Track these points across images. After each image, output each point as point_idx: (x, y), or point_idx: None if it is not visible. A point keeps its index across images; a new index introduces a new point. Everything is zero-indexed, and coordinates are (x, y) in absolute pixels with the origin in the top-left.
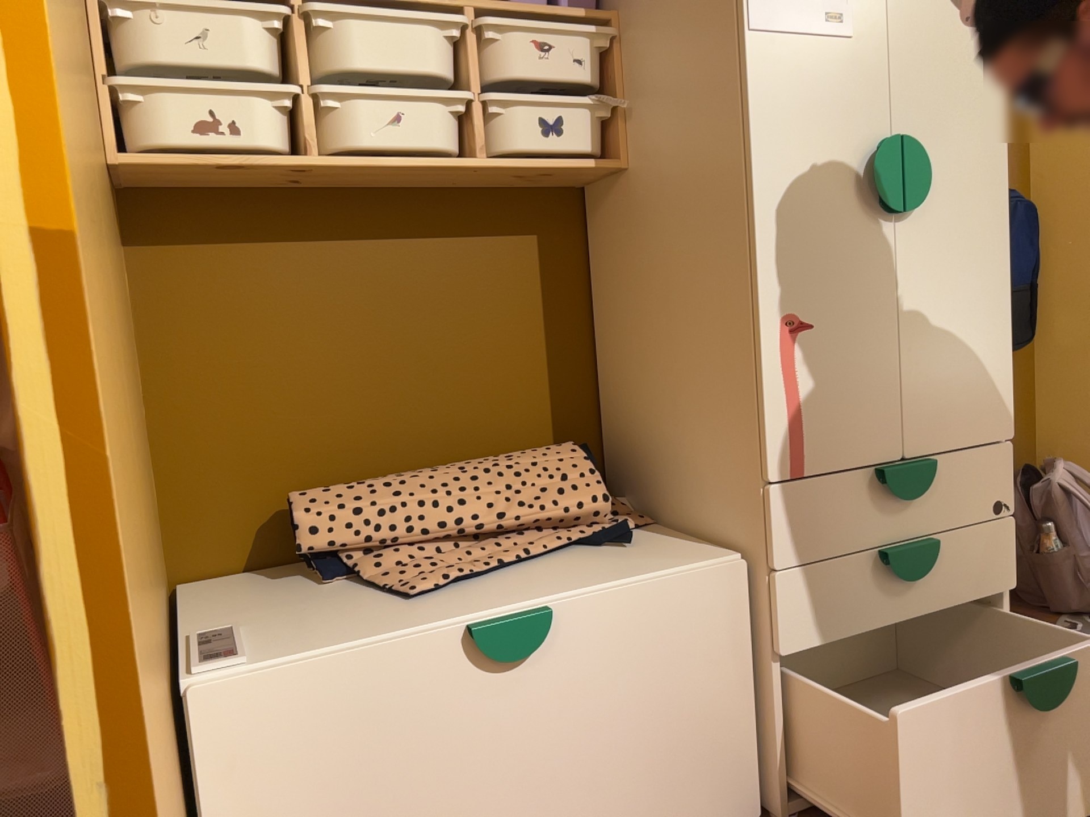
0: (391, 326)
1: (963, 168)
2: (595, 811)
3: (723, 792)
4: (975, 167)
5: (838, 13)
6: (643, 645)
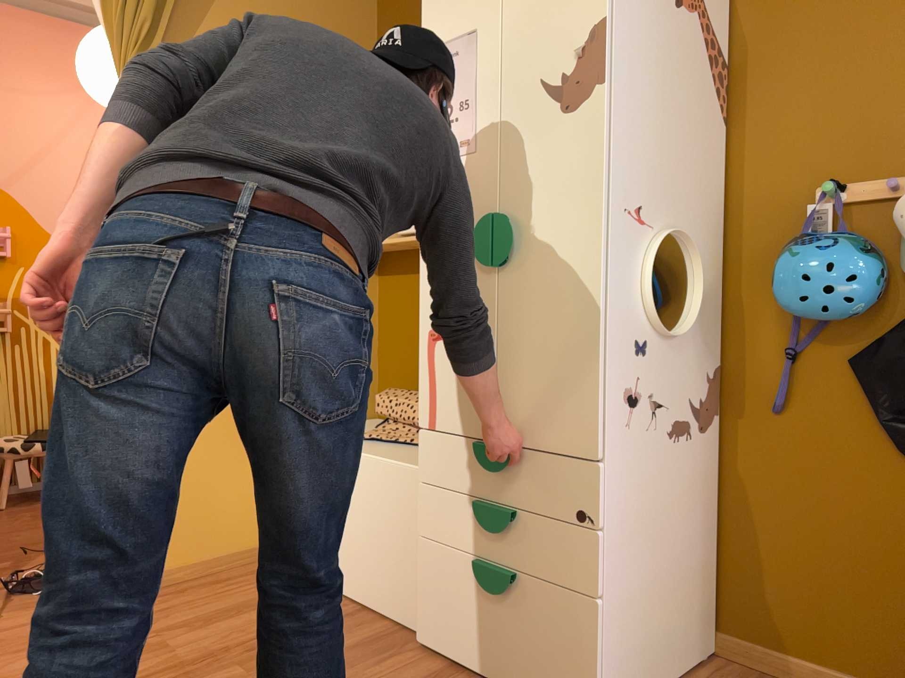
0: None
1: (556, 227)
2: (356, 564)
3: (406, 603)
4: (568, 225)
5: (466, 139)
6: (377, 493)
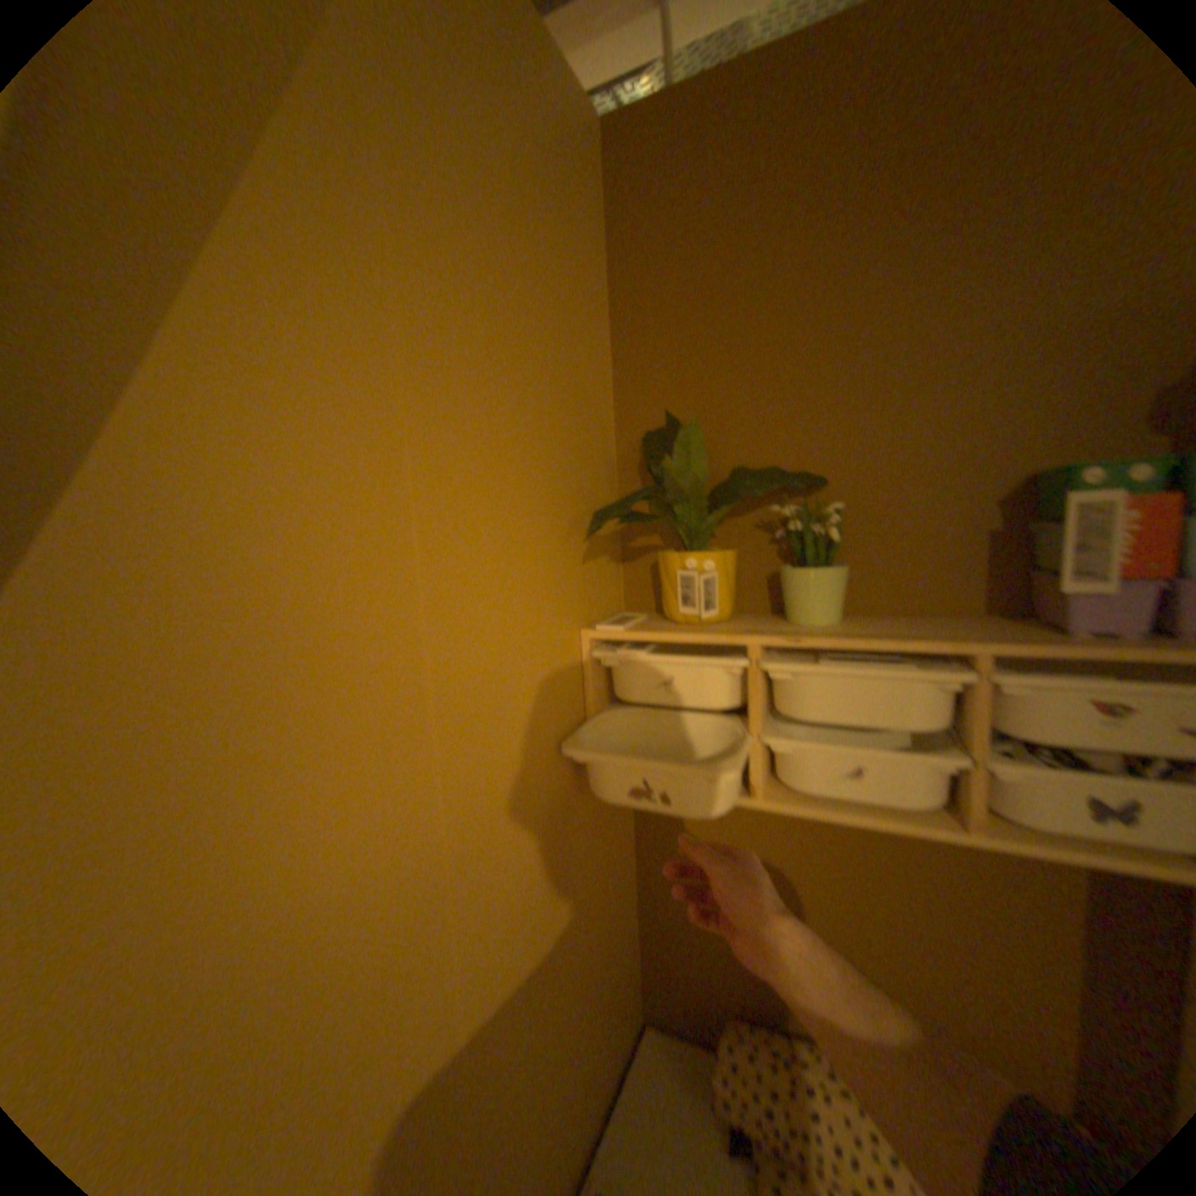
0: (854, 901)
1: None
2: None
3: None
4: None
5: None
6: None
